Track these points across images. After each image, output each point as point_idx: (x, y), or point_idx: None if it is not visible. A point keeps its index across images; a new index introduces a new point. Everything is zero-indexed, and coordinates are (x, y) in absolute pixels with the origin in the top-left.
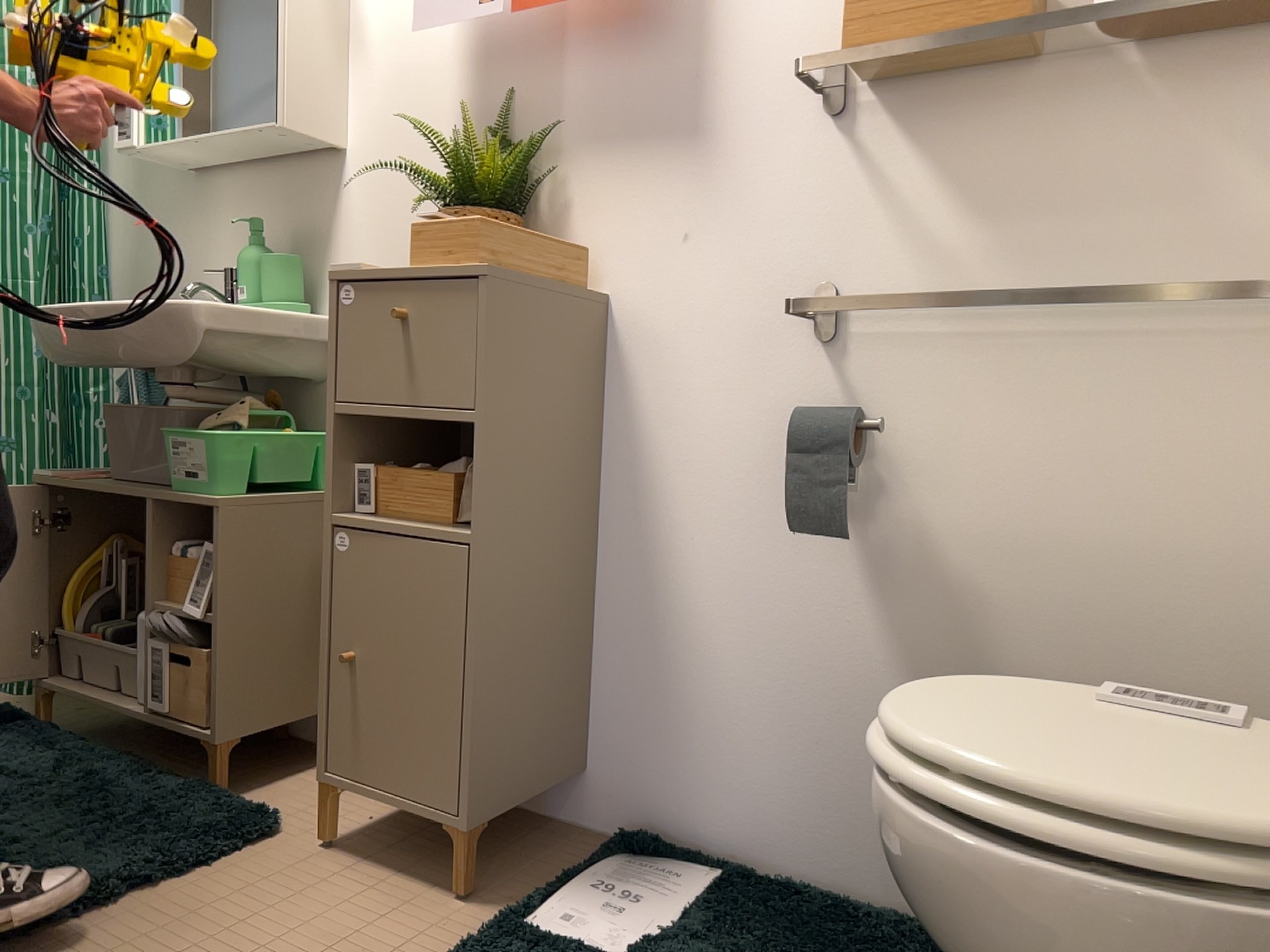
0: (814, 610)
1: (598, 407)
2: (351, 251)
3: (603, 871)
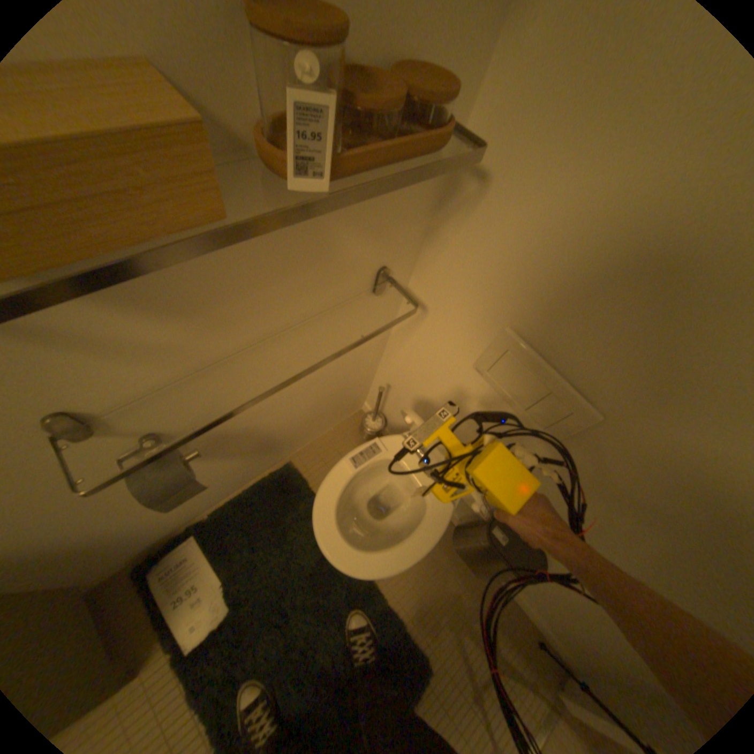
0: None
1: None
2: None
3: (168, 603)
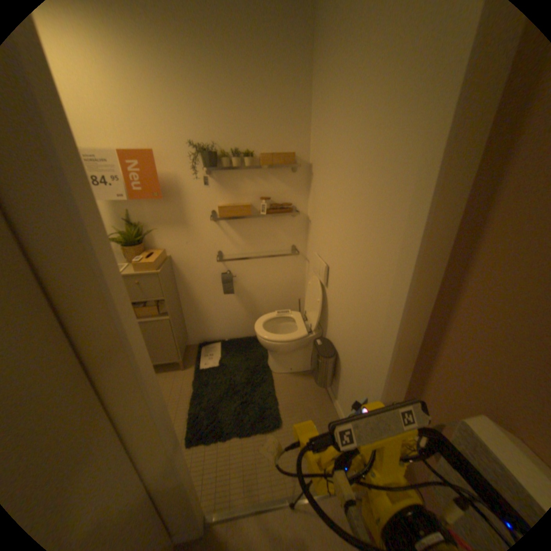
0: (227, 302)
1: (174, 278)
2: None
3: (204, 355)
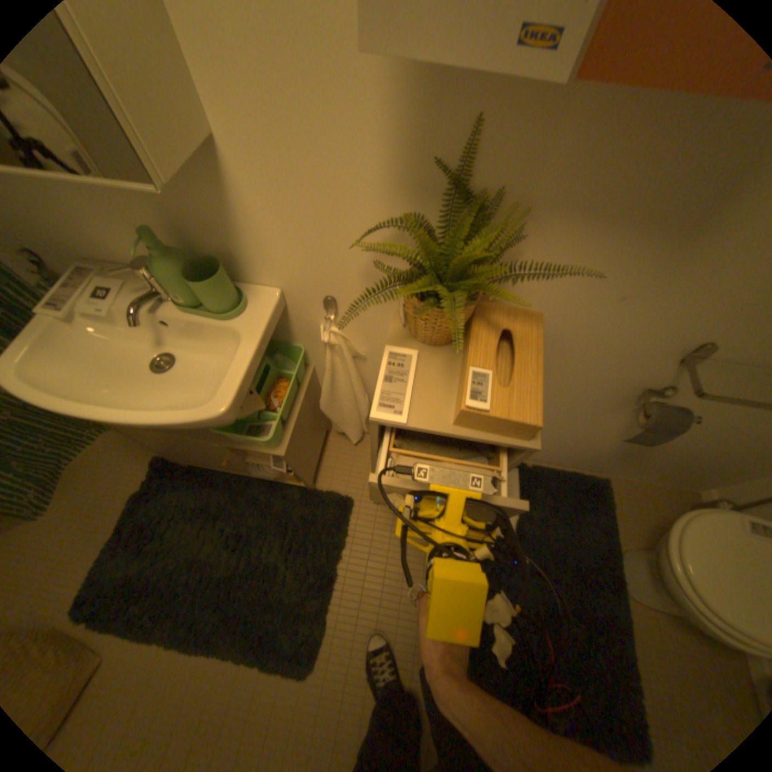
0: (592, 428)
1: None
2: (252, 238)
3: None
